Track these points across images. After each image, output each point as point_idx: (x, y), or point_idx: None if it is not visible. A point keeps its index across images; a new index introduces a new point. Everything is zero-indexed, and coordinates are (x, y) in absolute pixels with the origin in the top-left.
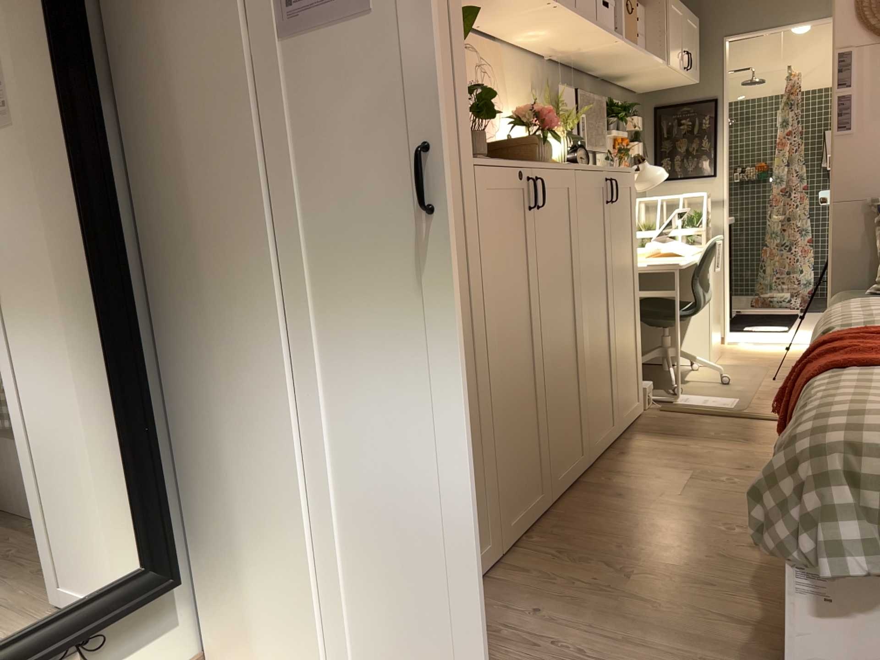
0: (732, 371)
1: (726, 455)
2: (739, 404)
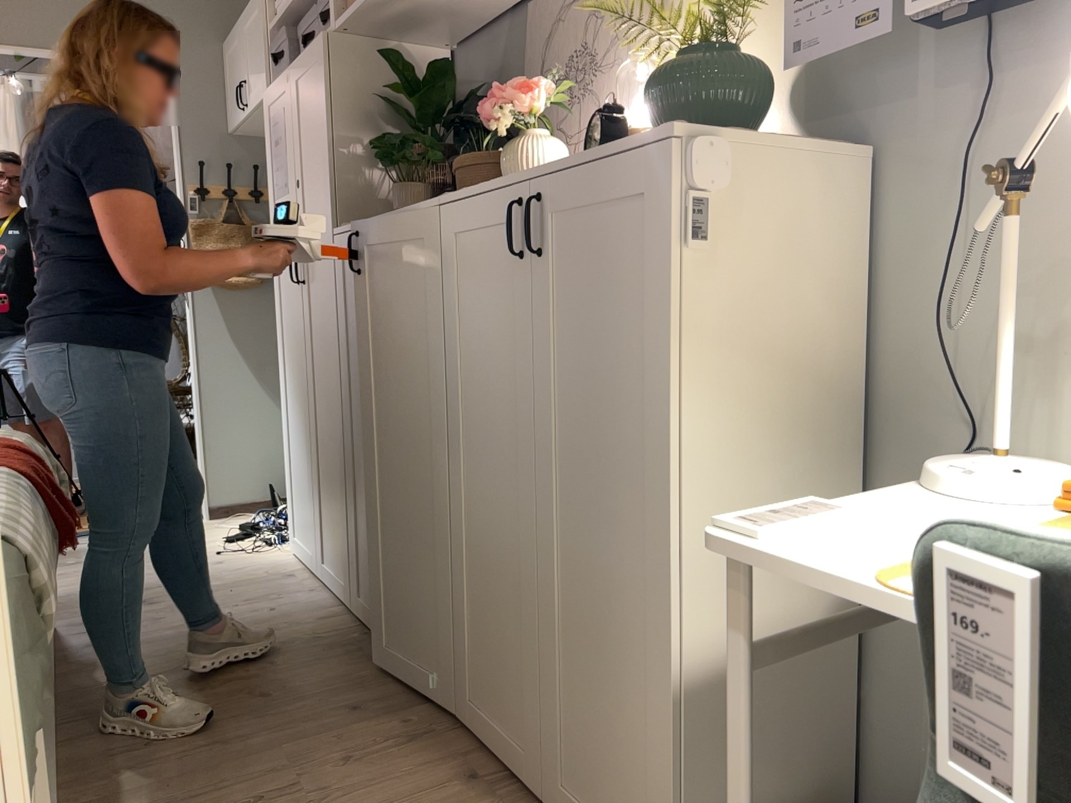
0: None
1: None
2: None
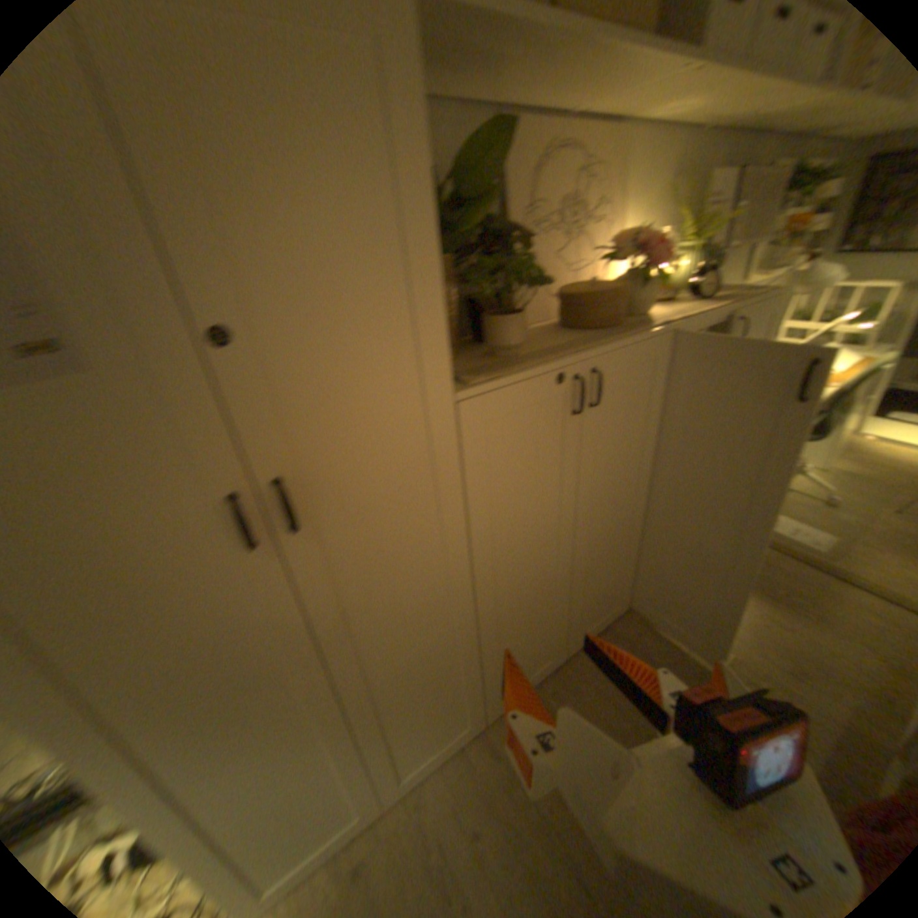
0: (850, 490)
1: (787, 643)
2: (838, 553)
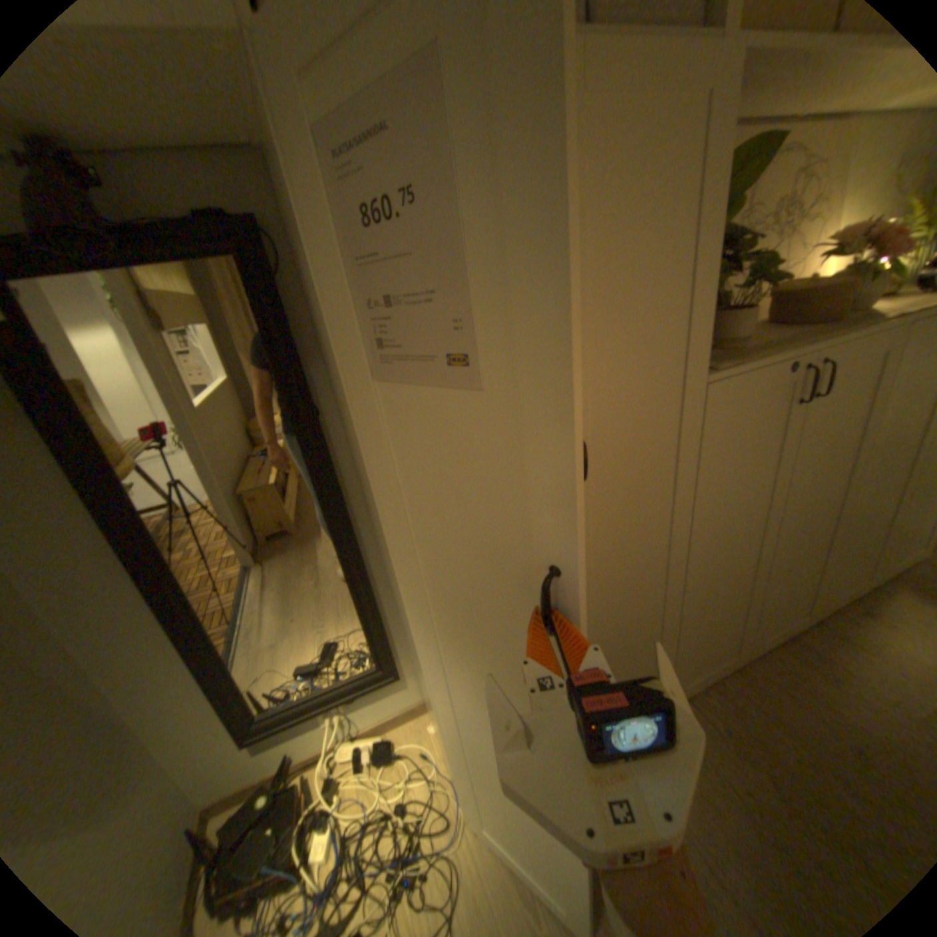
0: None
1: None
2: None
